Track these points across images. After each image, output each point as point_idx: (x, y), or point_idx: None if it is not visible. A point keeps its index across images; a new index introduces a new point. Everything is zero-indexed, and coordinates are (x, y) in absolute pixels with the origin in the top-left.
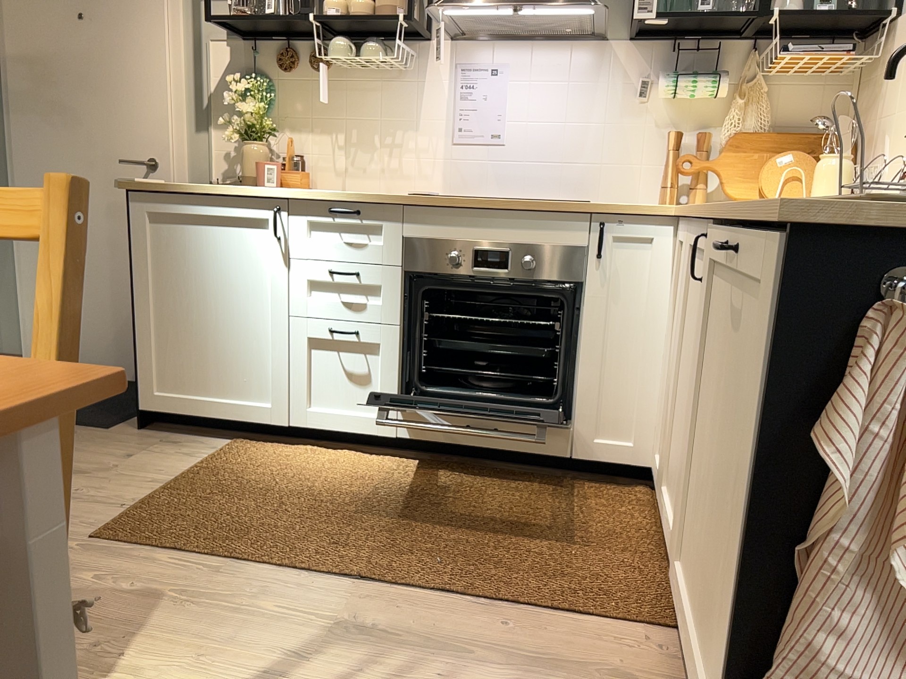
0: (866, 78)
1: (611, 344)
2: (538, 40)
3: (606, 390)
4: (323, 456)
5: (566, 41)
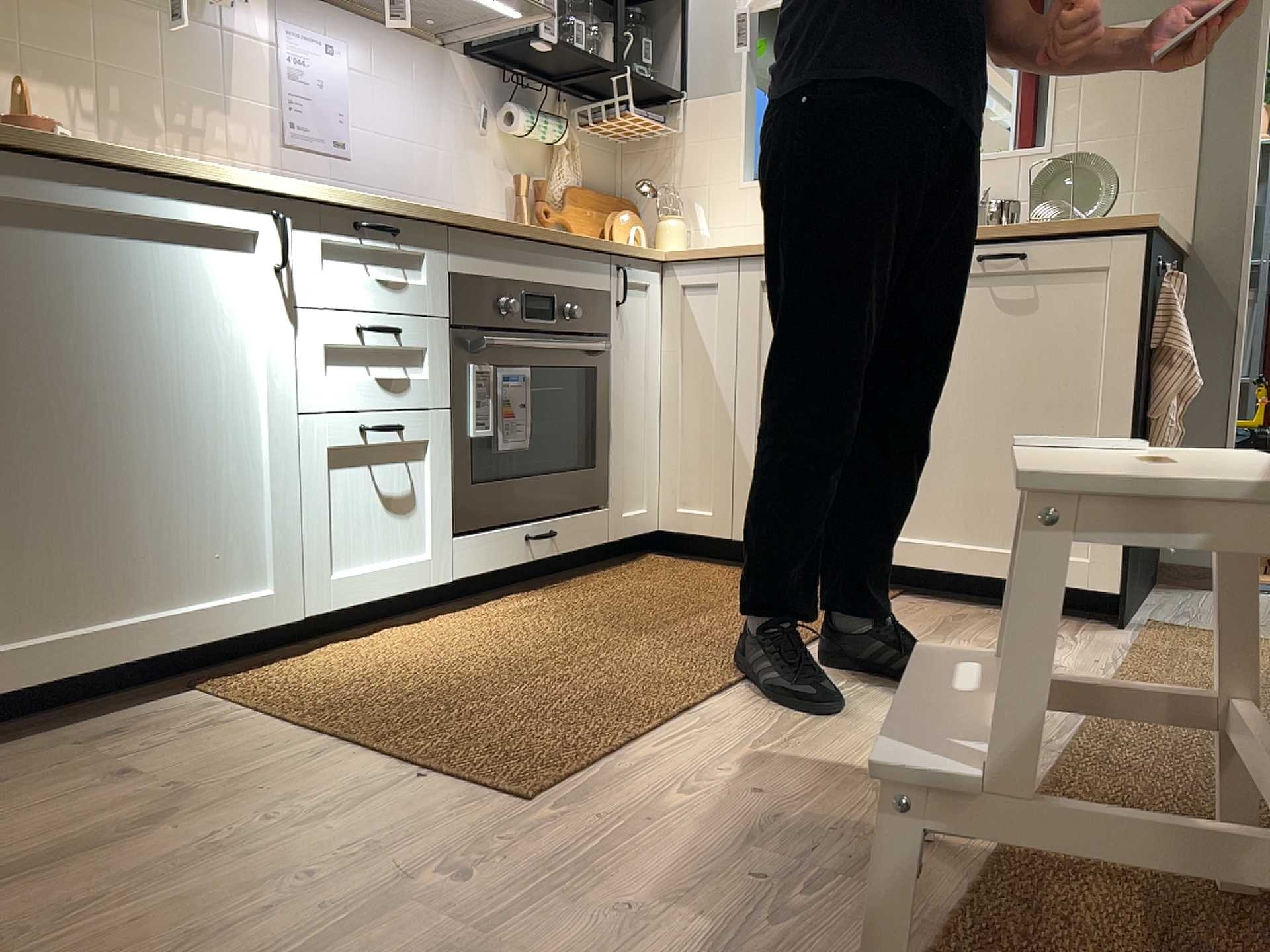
0: (640, 149)
1: (626, 400)
2: (370, 24)
3: (625, 452)
4: (370, 646)
5: (397, 35)
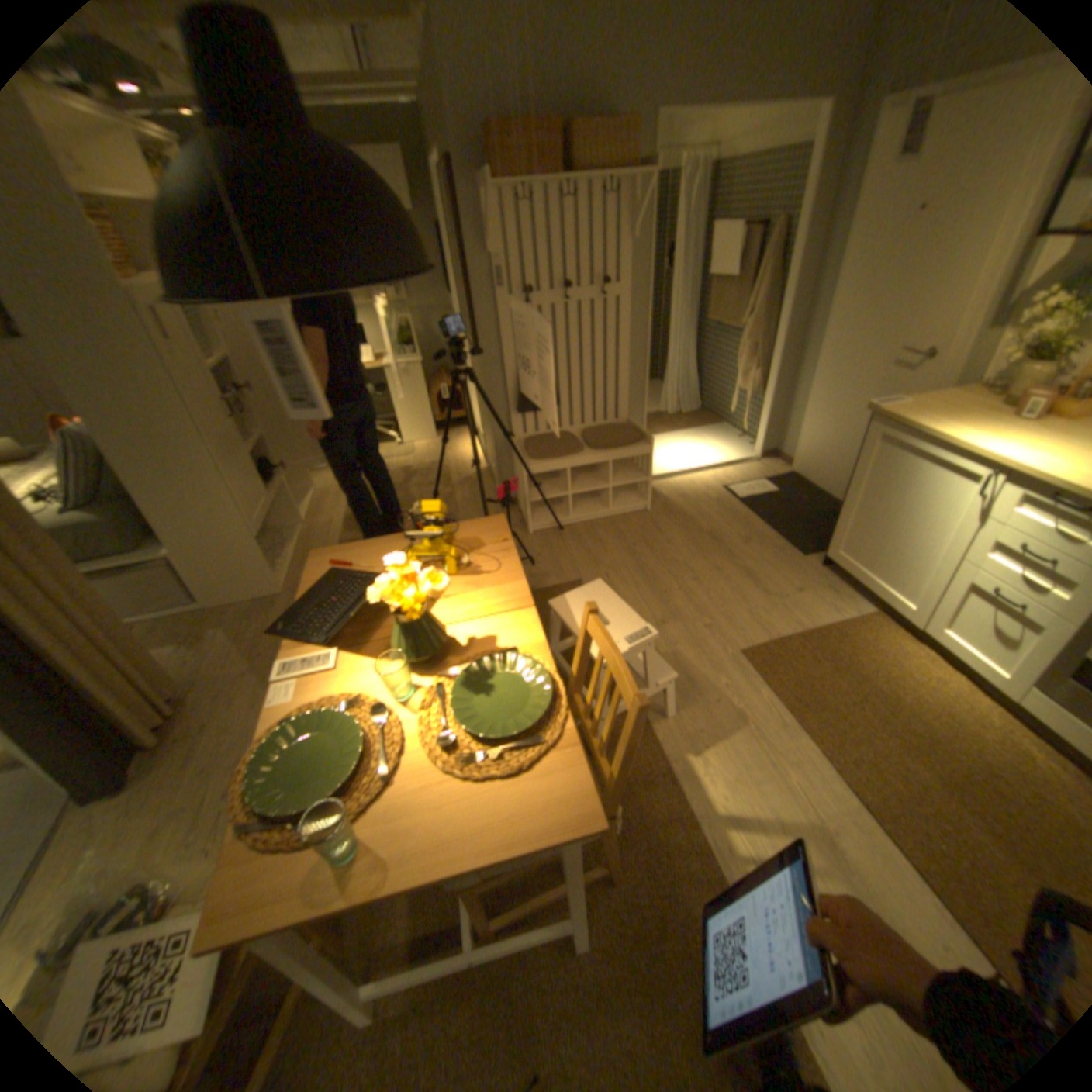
0: None
1: None
2: None
3: None
4: (944, 671)
5: None
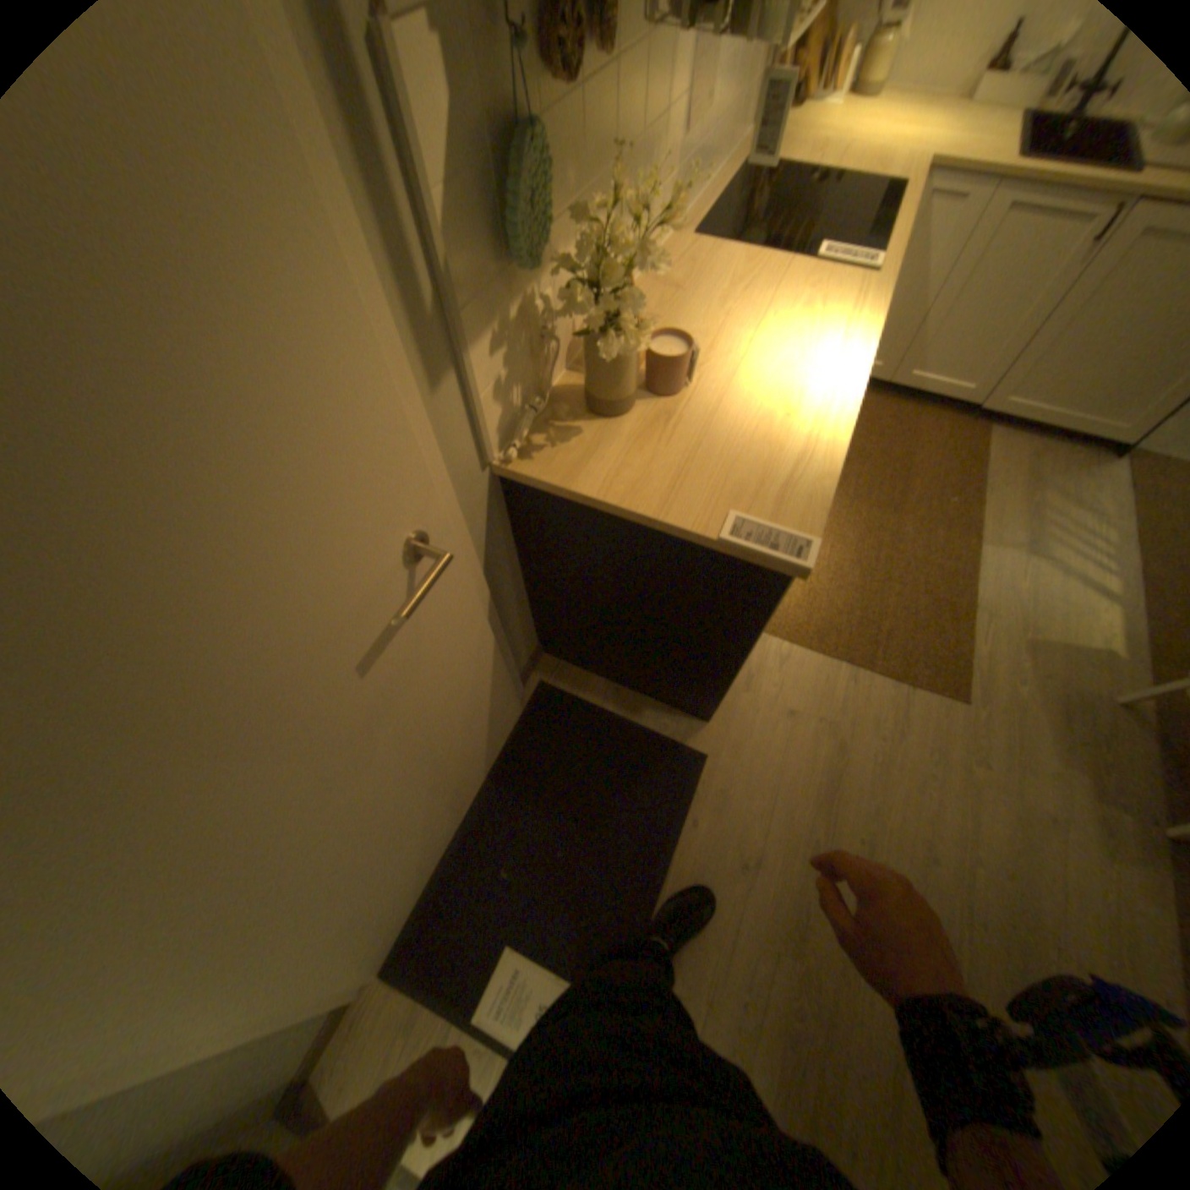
0: None
1: None
2: None
3: None
4: None
5: None
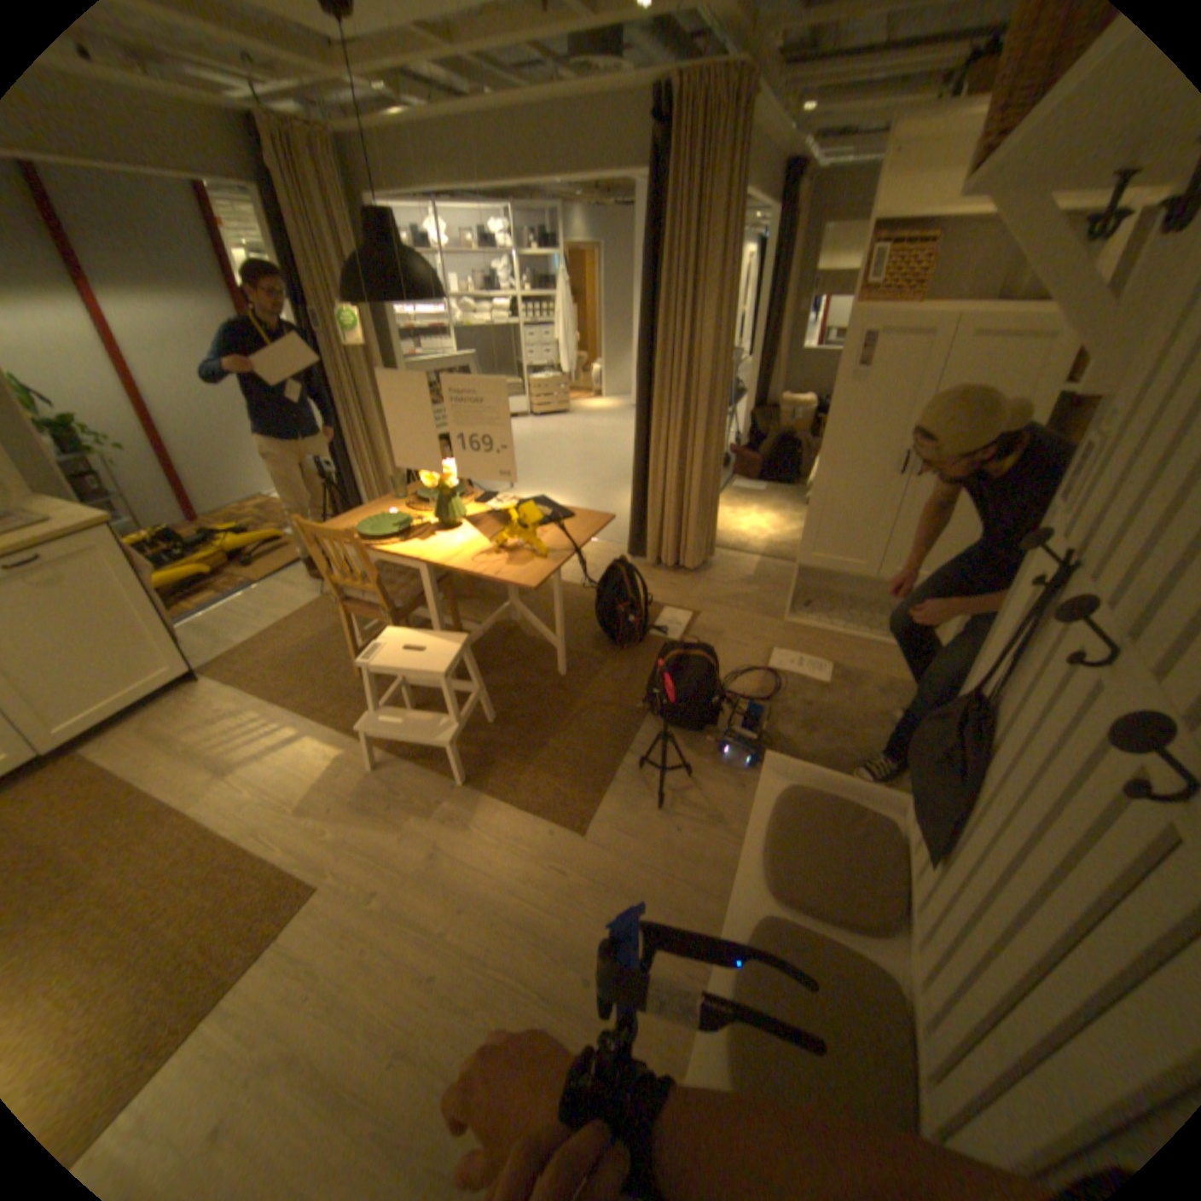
0: None
1: None
2: None
3: None
4: None
5: None
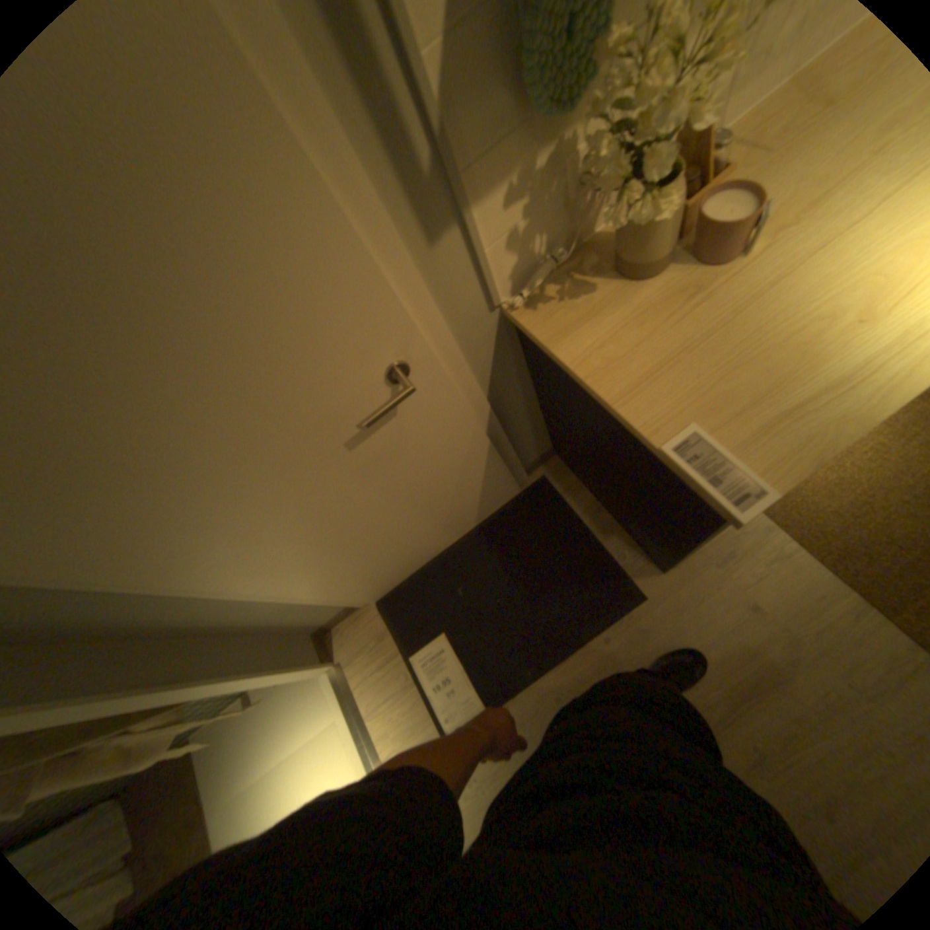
0: None
1: None
2: None
3: None
4: None
5: None
